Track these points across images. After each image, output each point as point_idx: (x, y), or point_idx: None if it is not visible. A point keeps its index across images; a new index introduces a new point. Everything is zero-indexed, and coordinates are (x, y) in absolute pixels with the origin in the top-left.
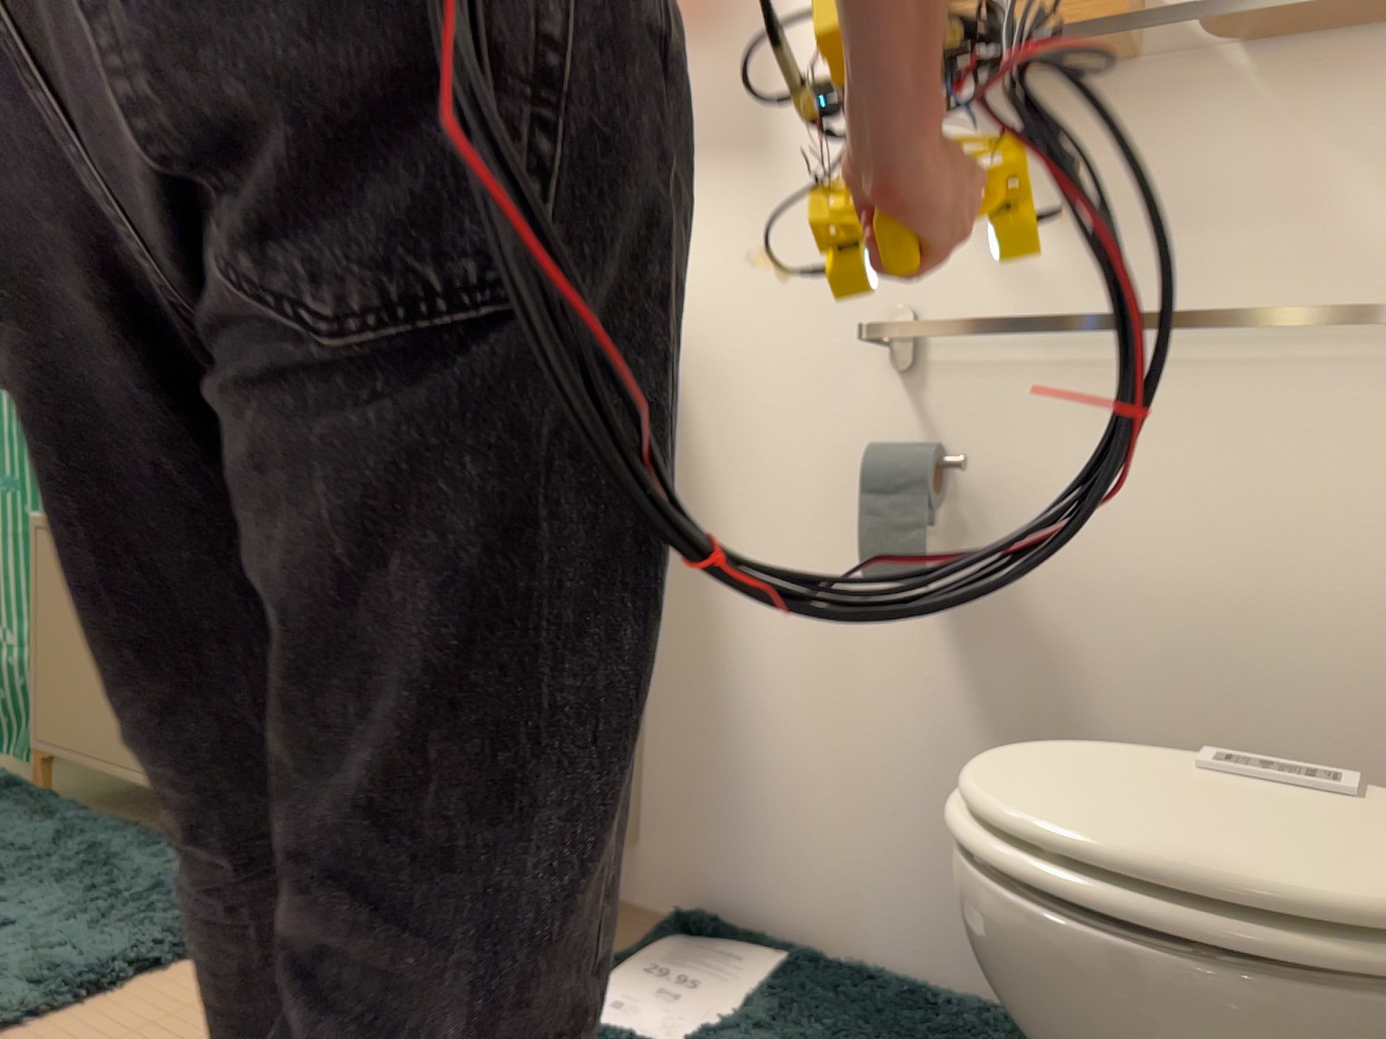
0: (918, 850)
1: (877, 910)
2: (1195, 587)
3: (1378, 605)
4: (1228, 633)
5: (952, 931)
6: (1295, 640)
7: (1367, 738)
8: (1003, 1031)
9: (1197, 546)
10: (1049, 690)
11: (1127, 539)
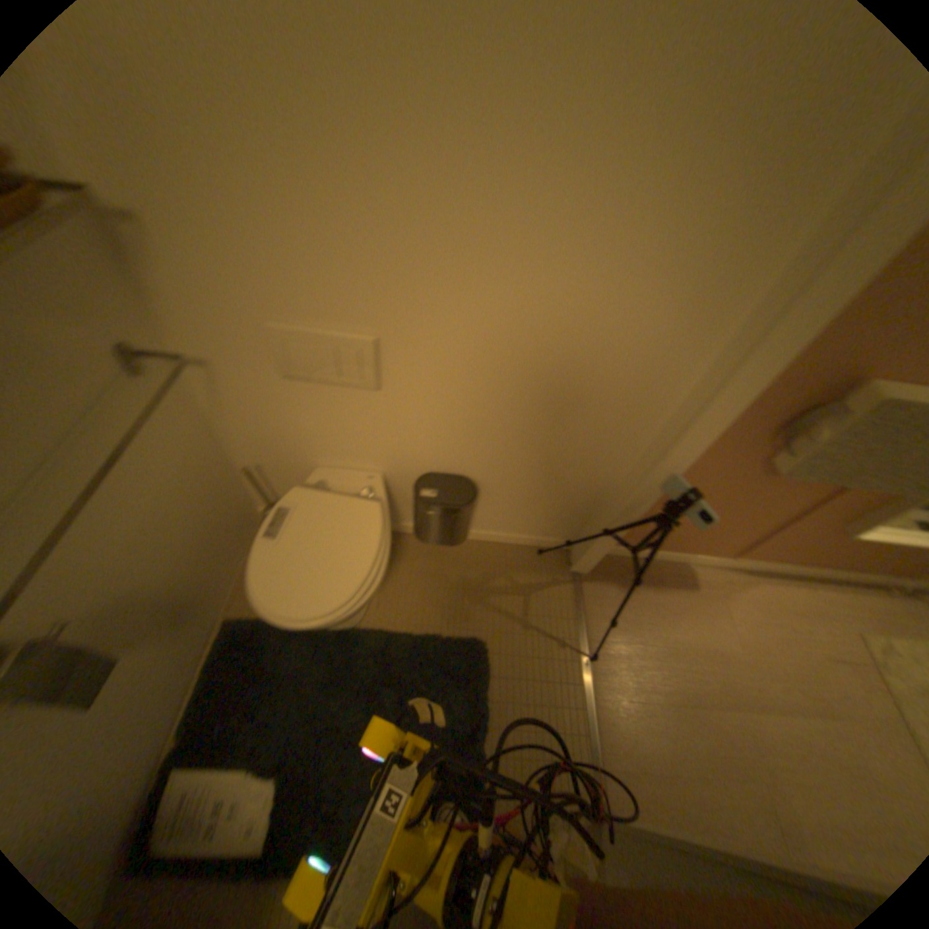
0: (155, 693)
1: (161, 720)
2: (144, 518)
3: (182, 459)
4: (162, 515)
5: (180, 678)
6: (176, 493)
7: (204, 490)
8: (239, 650)
9: (134, 508)
10: (140, 605)
11: (113, 538)
